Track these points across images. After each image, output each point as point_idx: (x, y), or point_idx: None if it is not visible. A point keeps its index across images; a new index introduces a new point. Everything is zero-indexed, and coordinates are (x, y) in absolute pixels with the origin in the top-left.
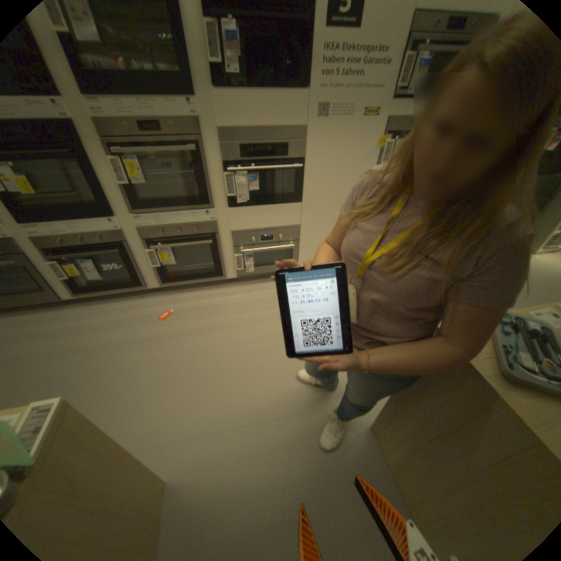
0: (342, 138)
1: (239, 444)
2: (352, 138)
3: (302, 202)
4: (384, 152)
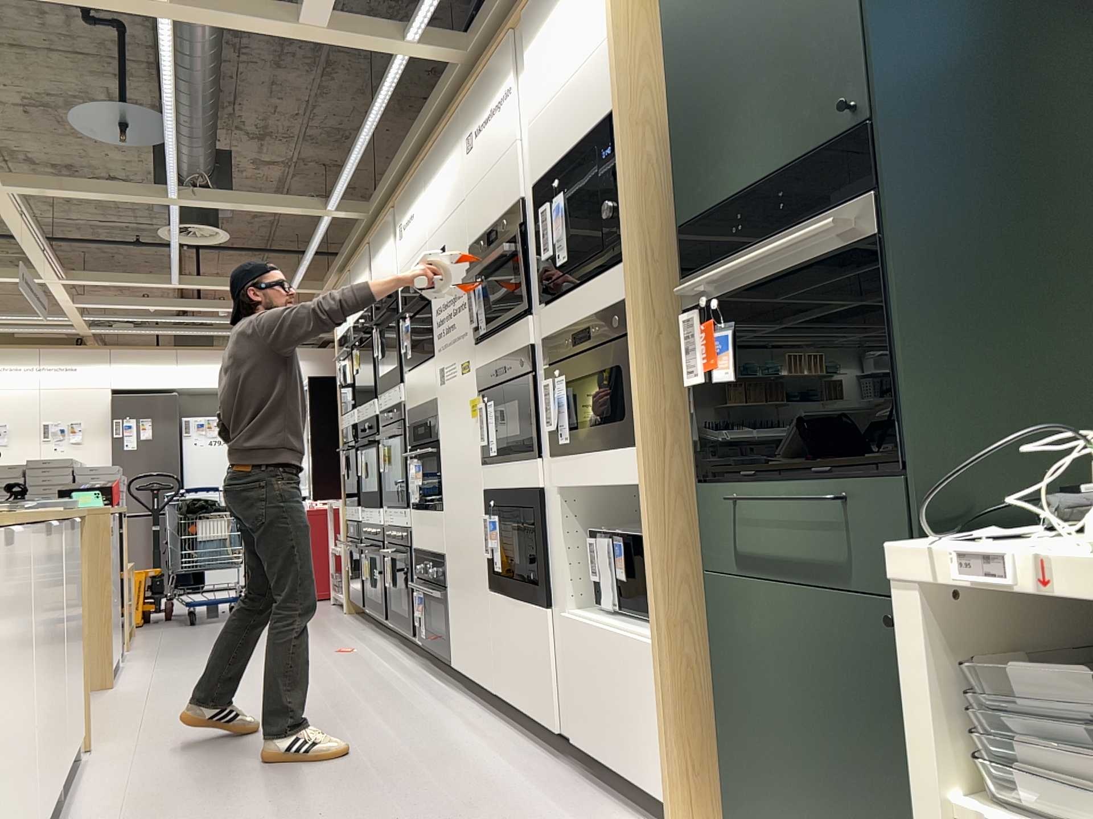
0: (454, 408)
1: (128, 703)
2: (460, 407)
3: (443, 510)
4: (480, 423)
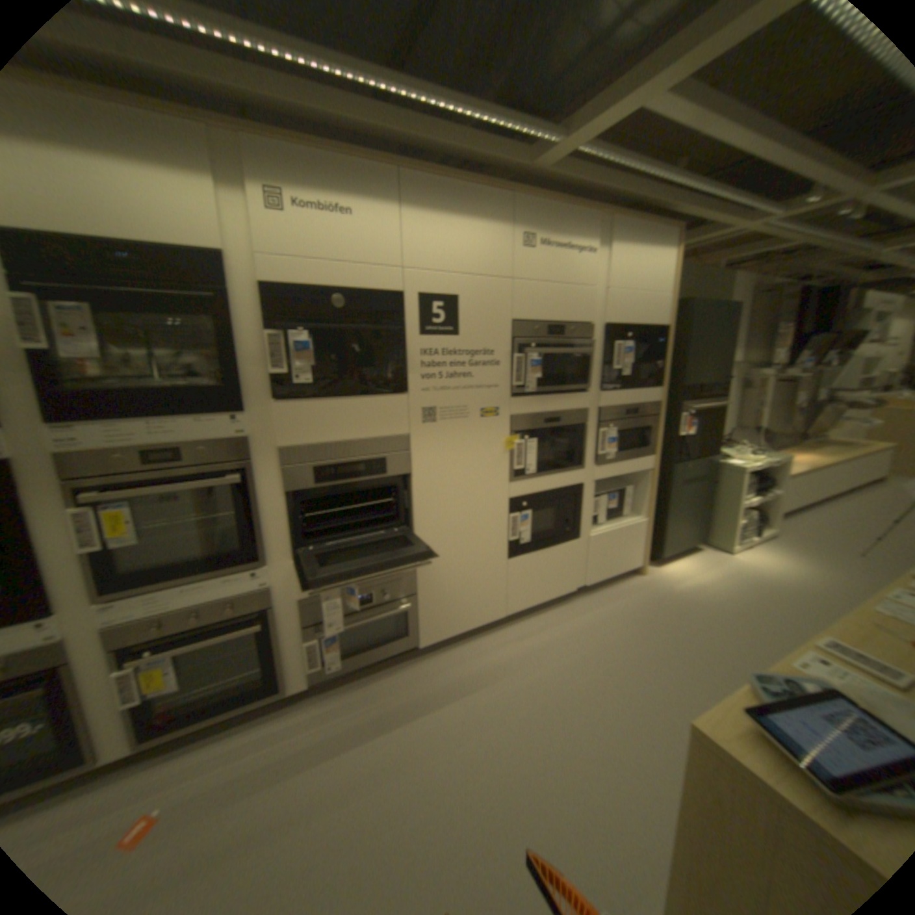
0: (460, 444)
1: None
2: (473, 443)
3: (417, 533)
4: (516, 454)
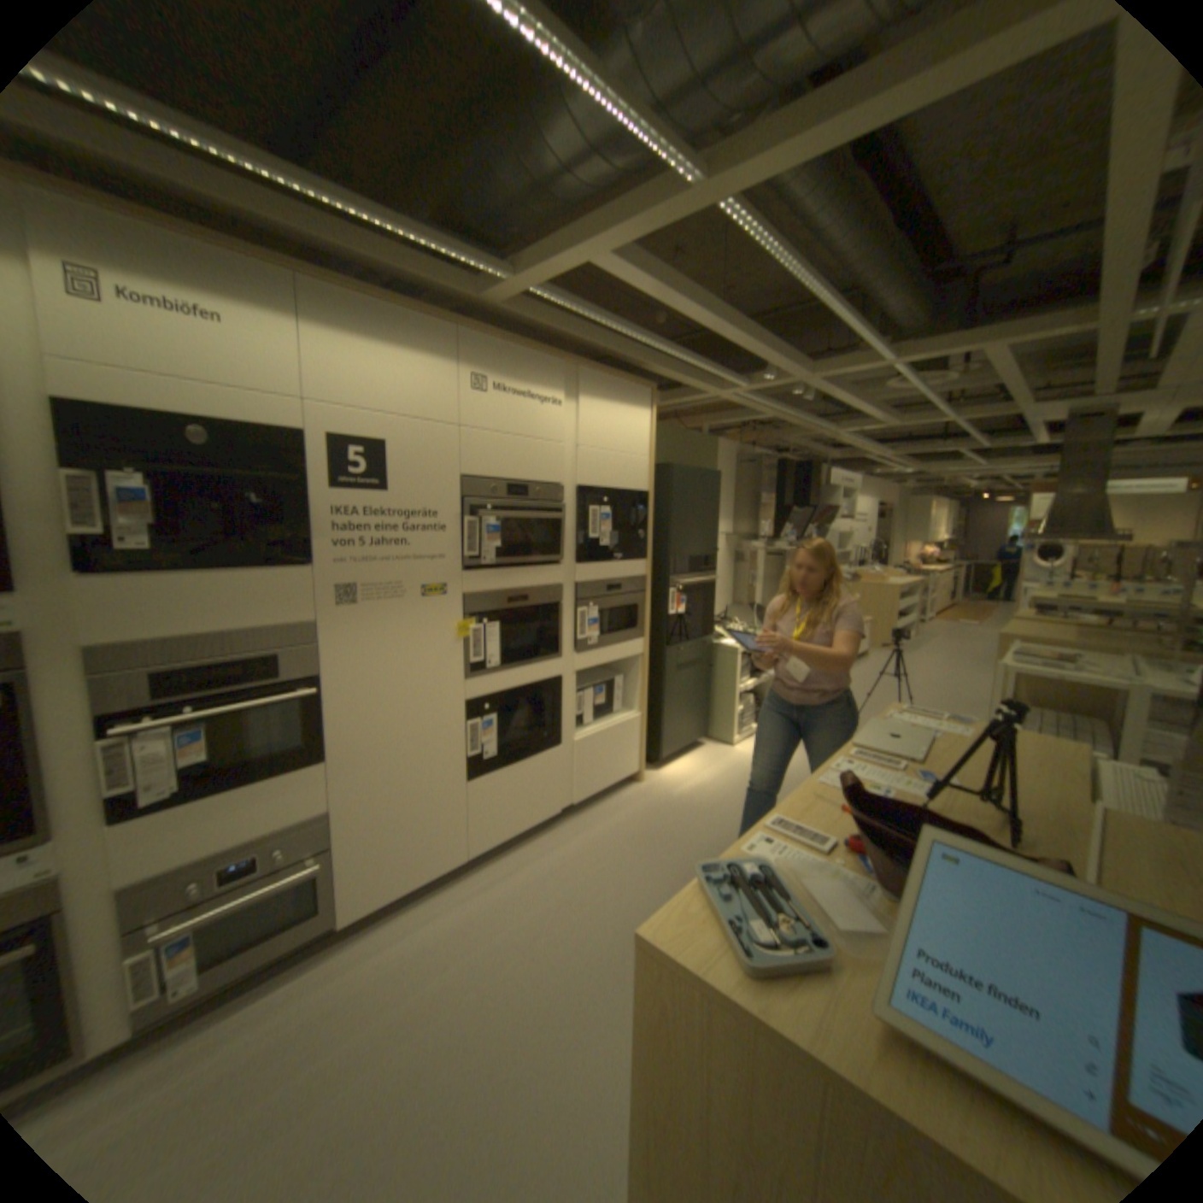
0: (392, 633)
1: None
2: (410, 631)
3: (327, 761)
4: (471, 644)
